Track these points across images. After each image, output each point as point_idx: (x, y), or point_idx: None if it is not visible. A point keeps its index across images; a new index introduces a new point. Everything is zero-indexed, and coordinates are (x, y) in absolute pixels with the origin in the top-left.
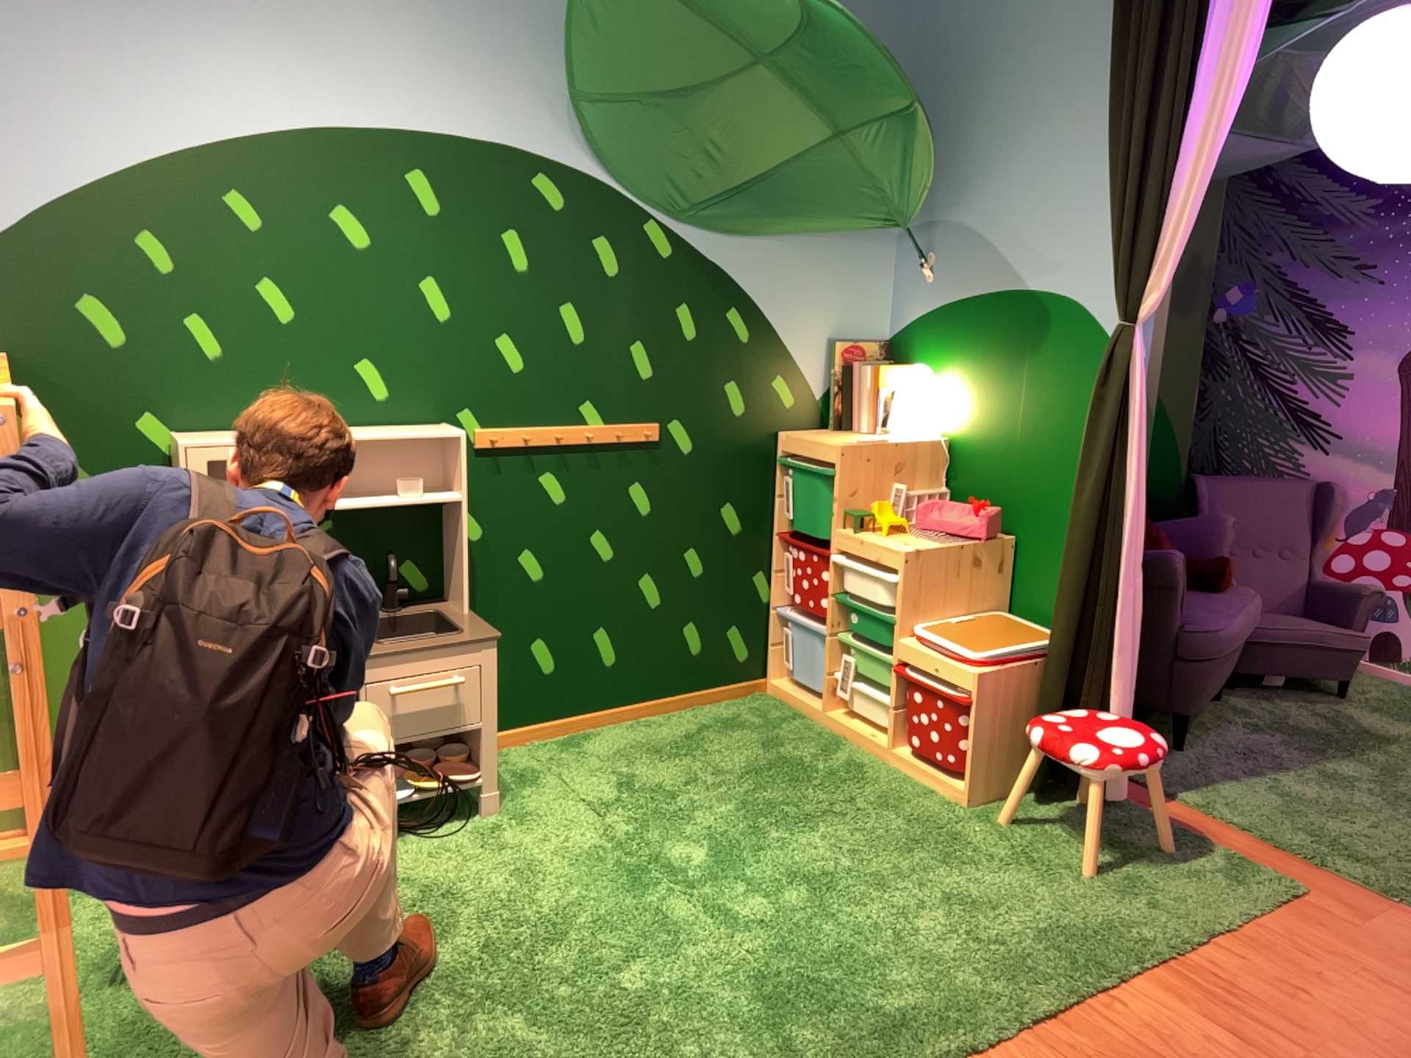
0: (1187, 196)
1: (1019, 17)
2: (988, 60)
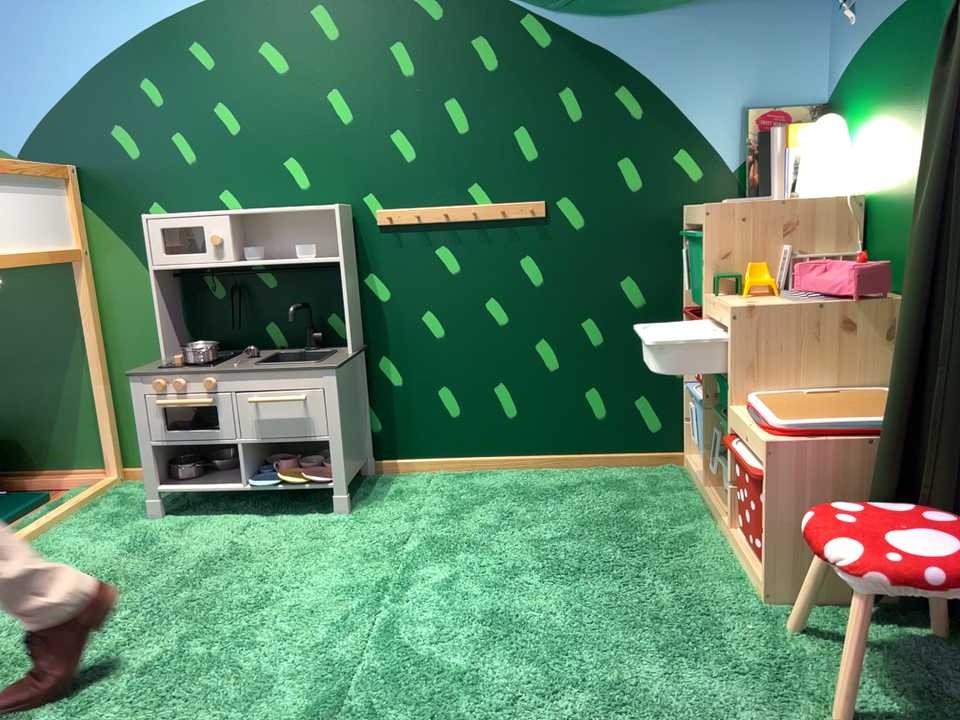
0: None
1: None
2: None
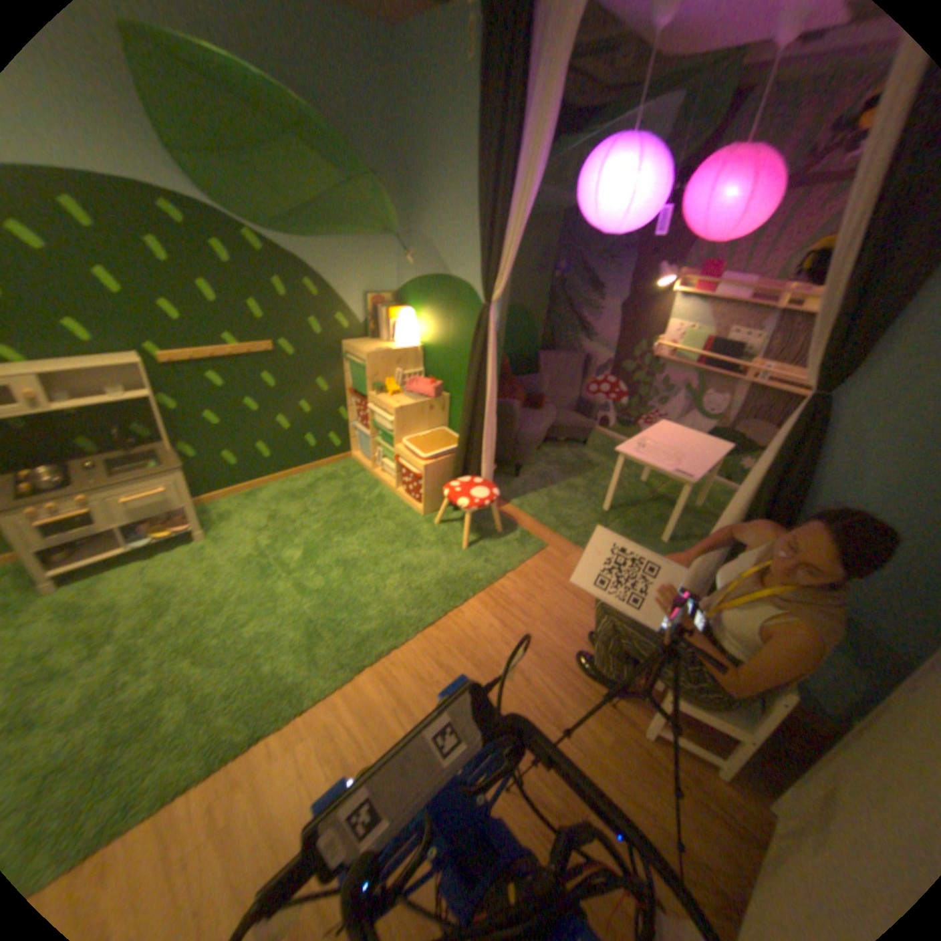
0: (518, 235)
1: (446, 106)
2: (432, 132)
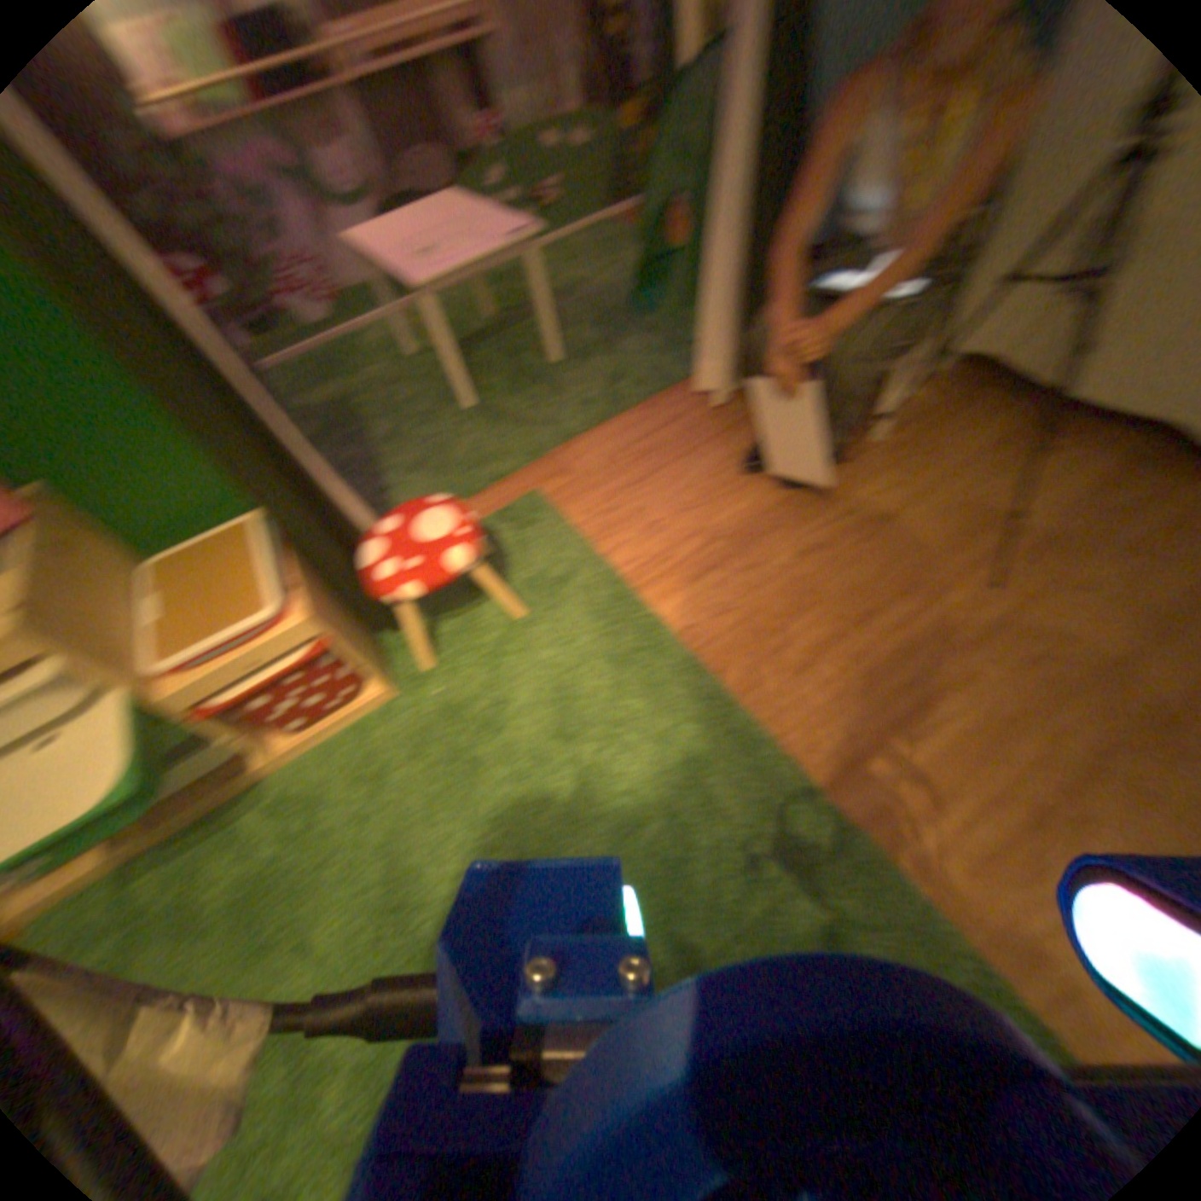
0: None
1: None
2: None
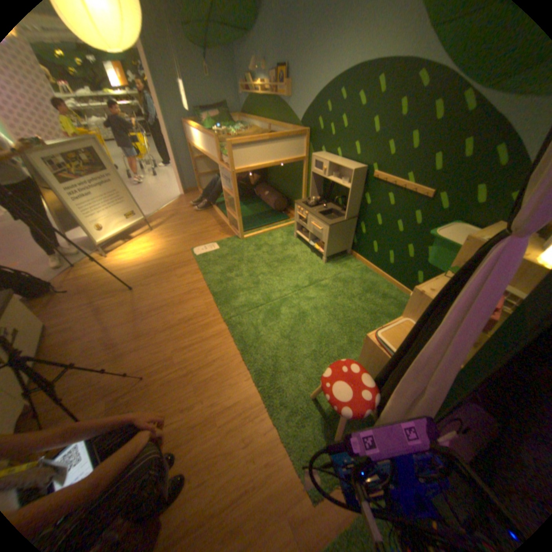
0: None
1: None
2: None
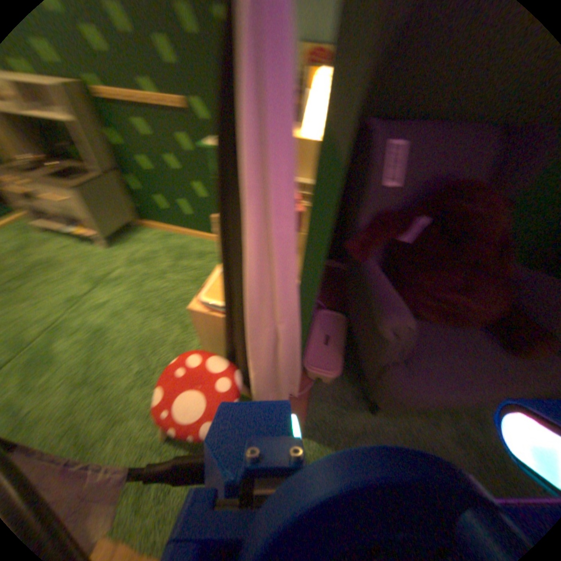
0: None
1: None
2: None
